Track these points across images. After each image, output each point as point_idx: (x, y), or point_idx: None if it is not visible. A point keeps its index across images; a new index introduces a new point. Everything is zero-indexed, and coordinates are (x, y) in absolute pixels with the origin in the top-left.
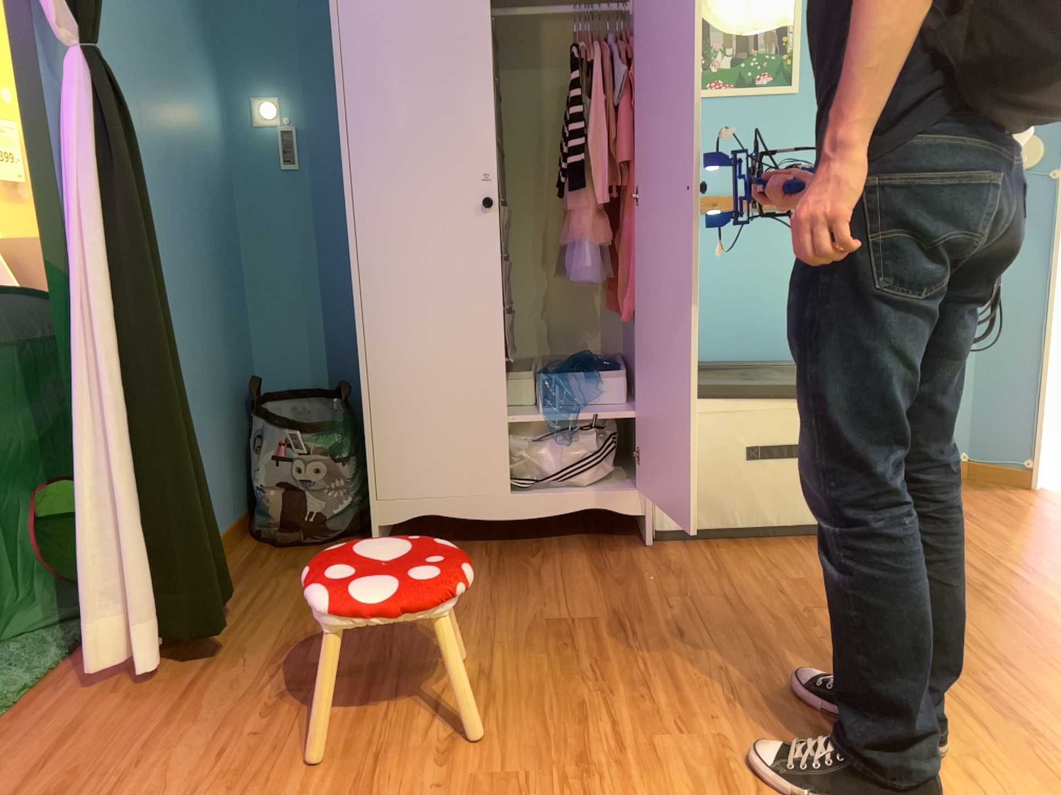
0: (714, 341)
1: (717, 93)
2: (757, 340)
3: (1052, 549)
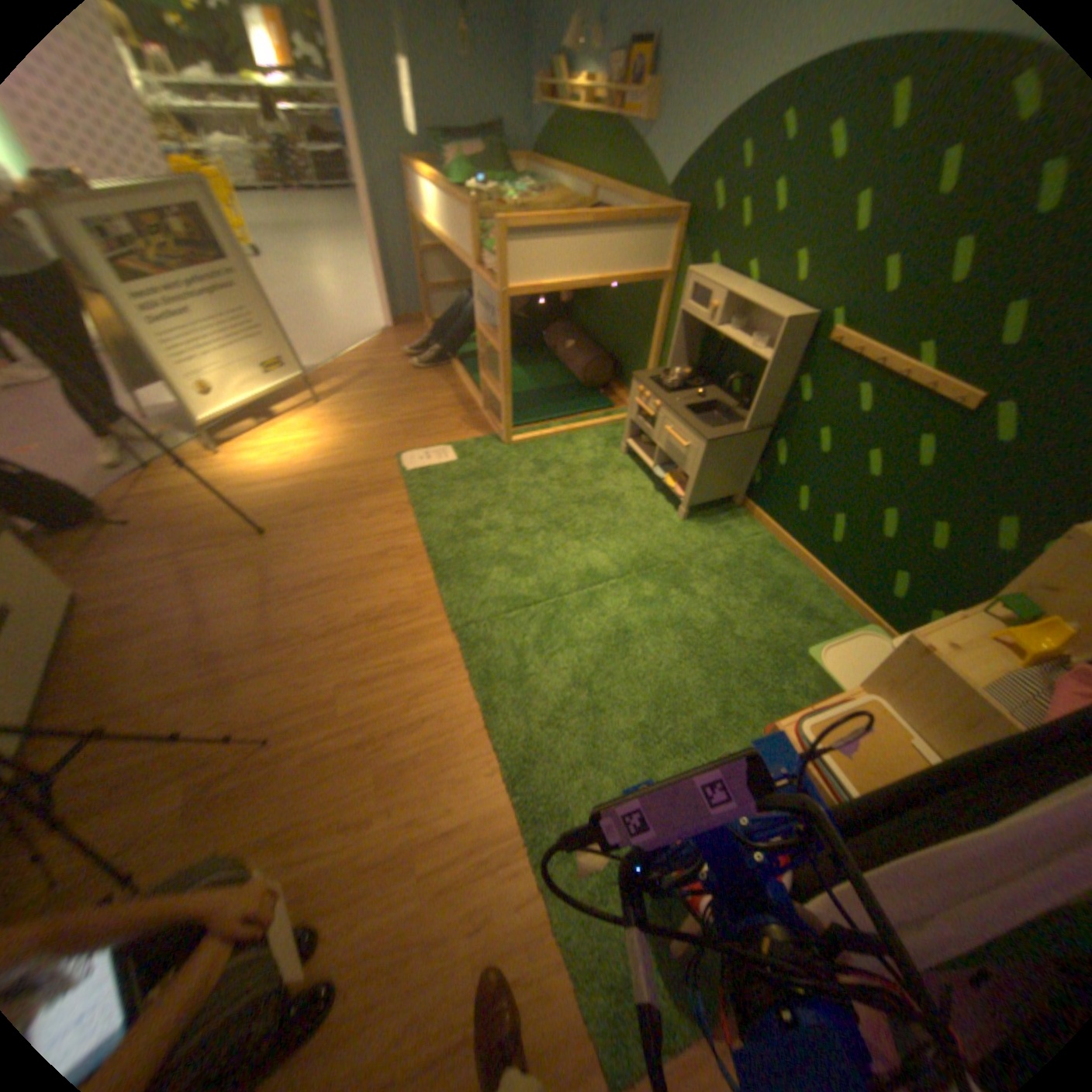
0: None
1: None
2: None
3: (136, 542)
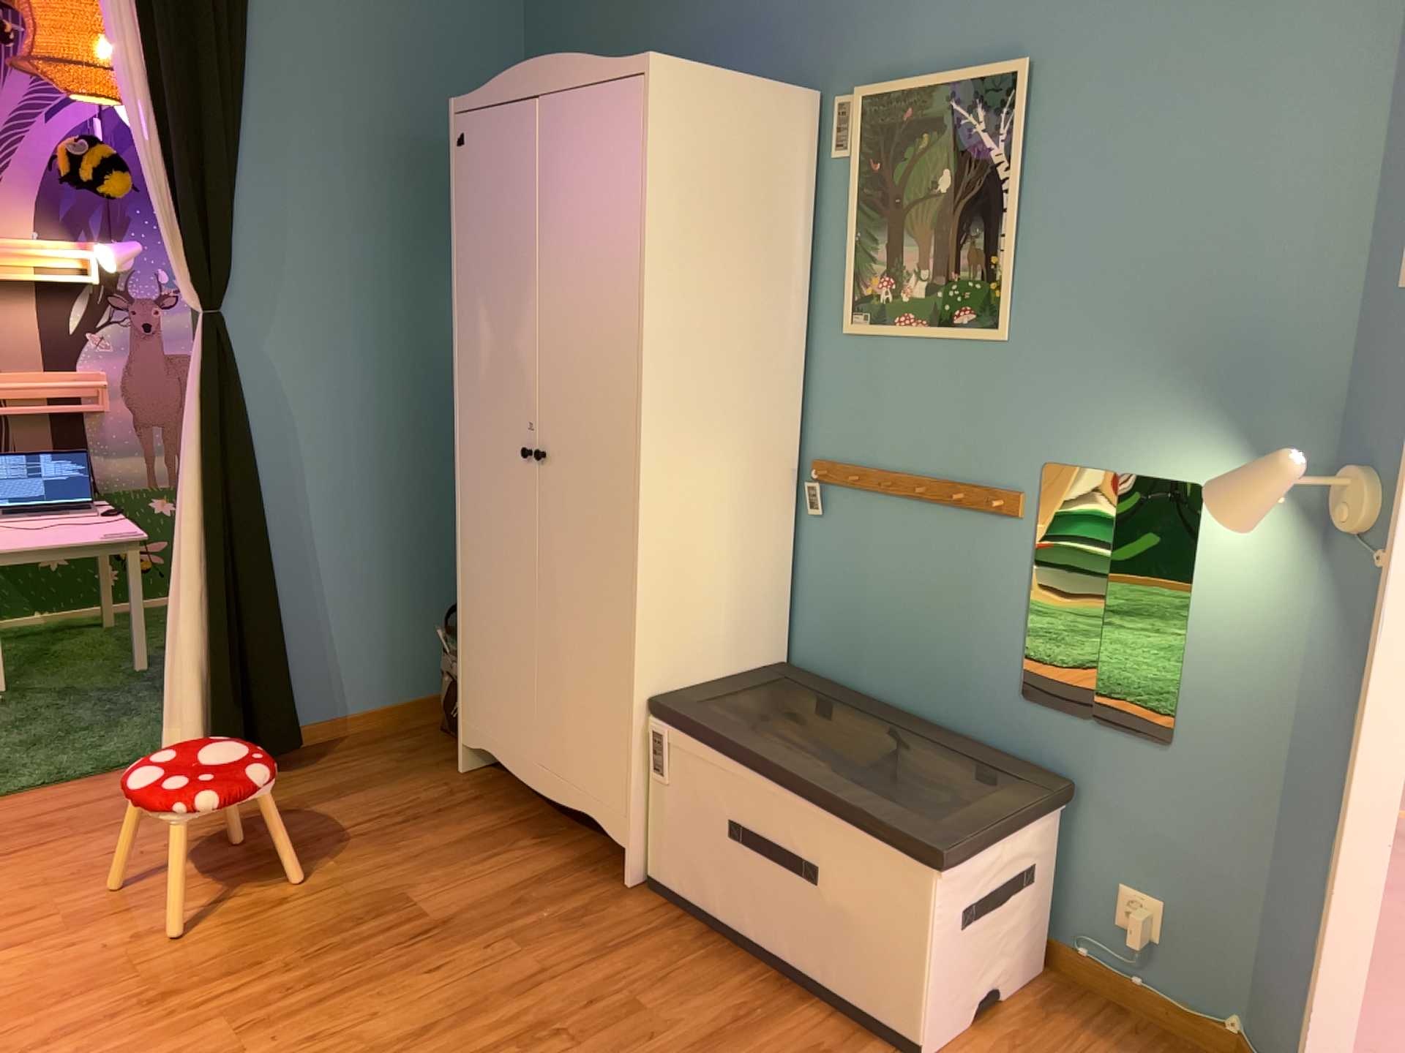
0: (882, 670)
1: (903, 330)
2: (932, 687)
3: None
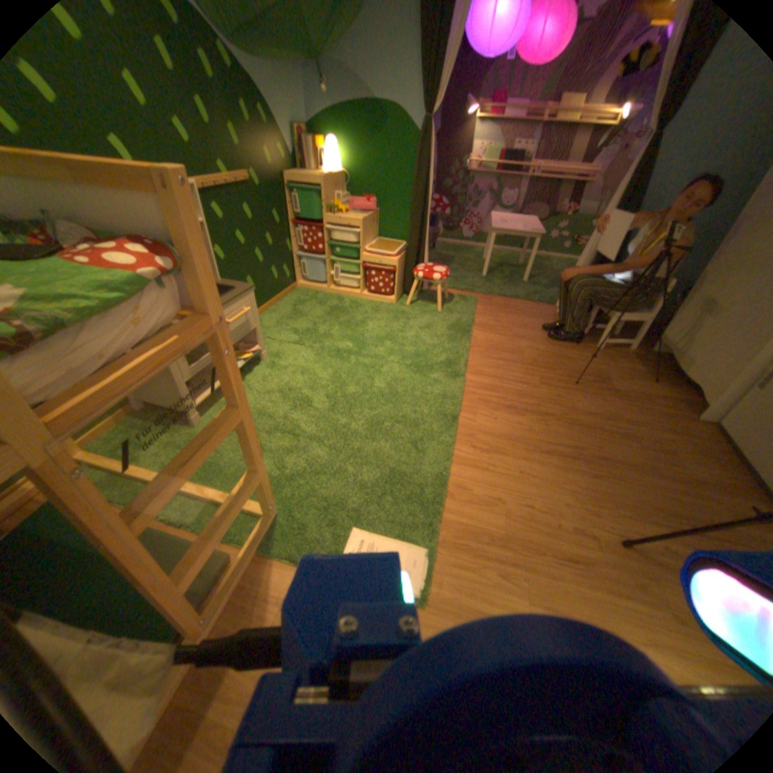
0: None
1: None
2: None
3: None
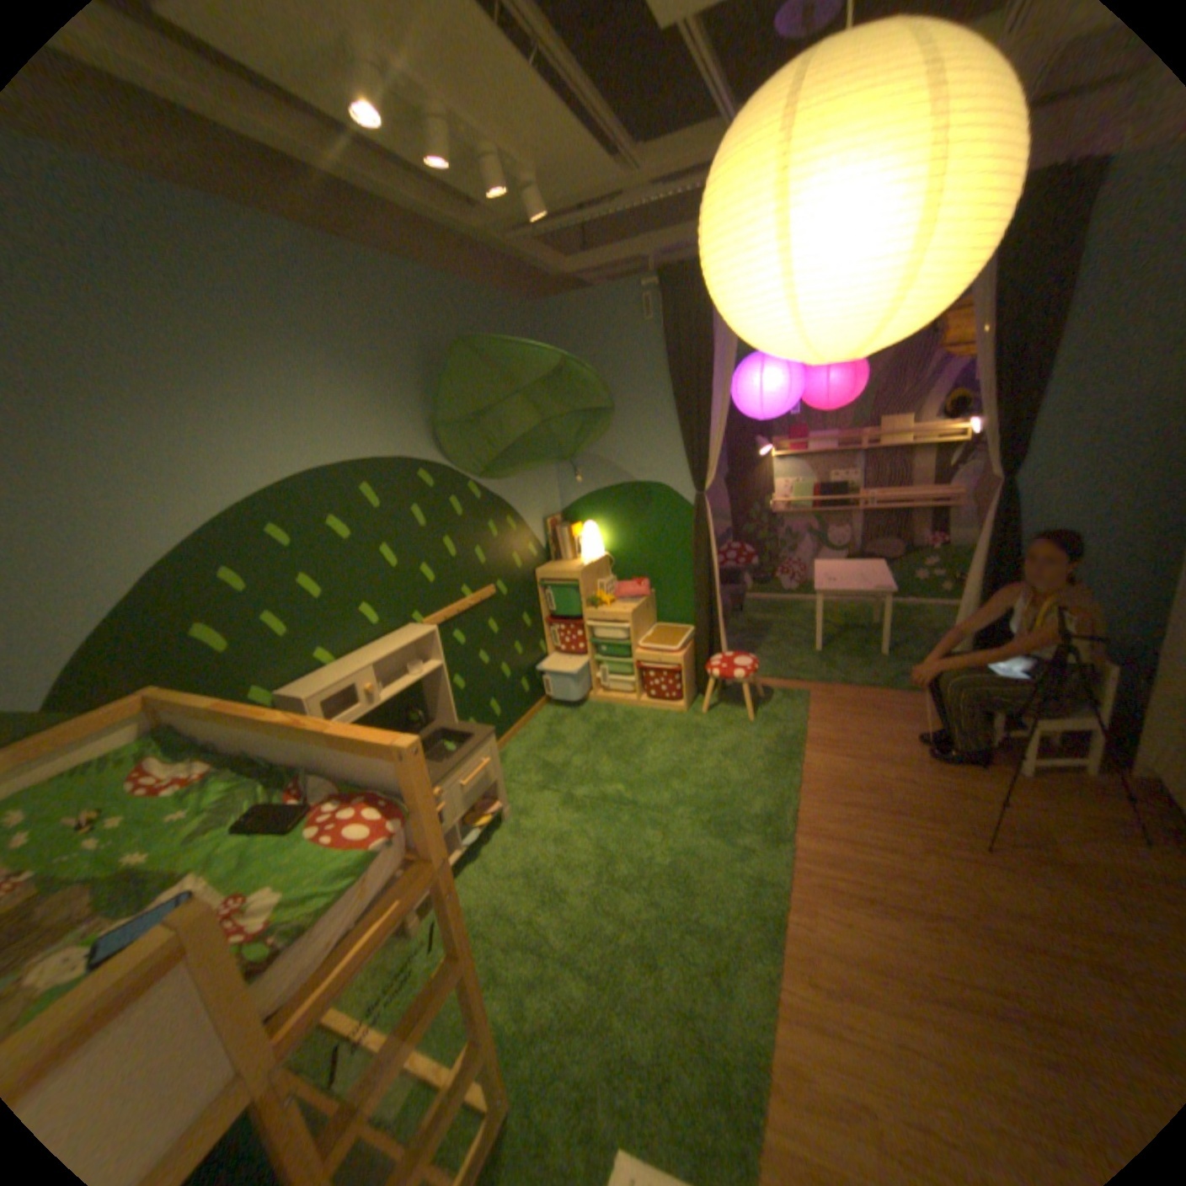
0: None
1: None
2: None
3: None
